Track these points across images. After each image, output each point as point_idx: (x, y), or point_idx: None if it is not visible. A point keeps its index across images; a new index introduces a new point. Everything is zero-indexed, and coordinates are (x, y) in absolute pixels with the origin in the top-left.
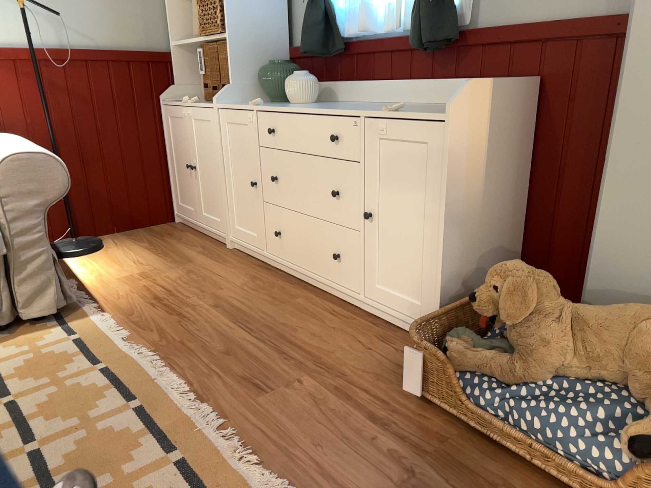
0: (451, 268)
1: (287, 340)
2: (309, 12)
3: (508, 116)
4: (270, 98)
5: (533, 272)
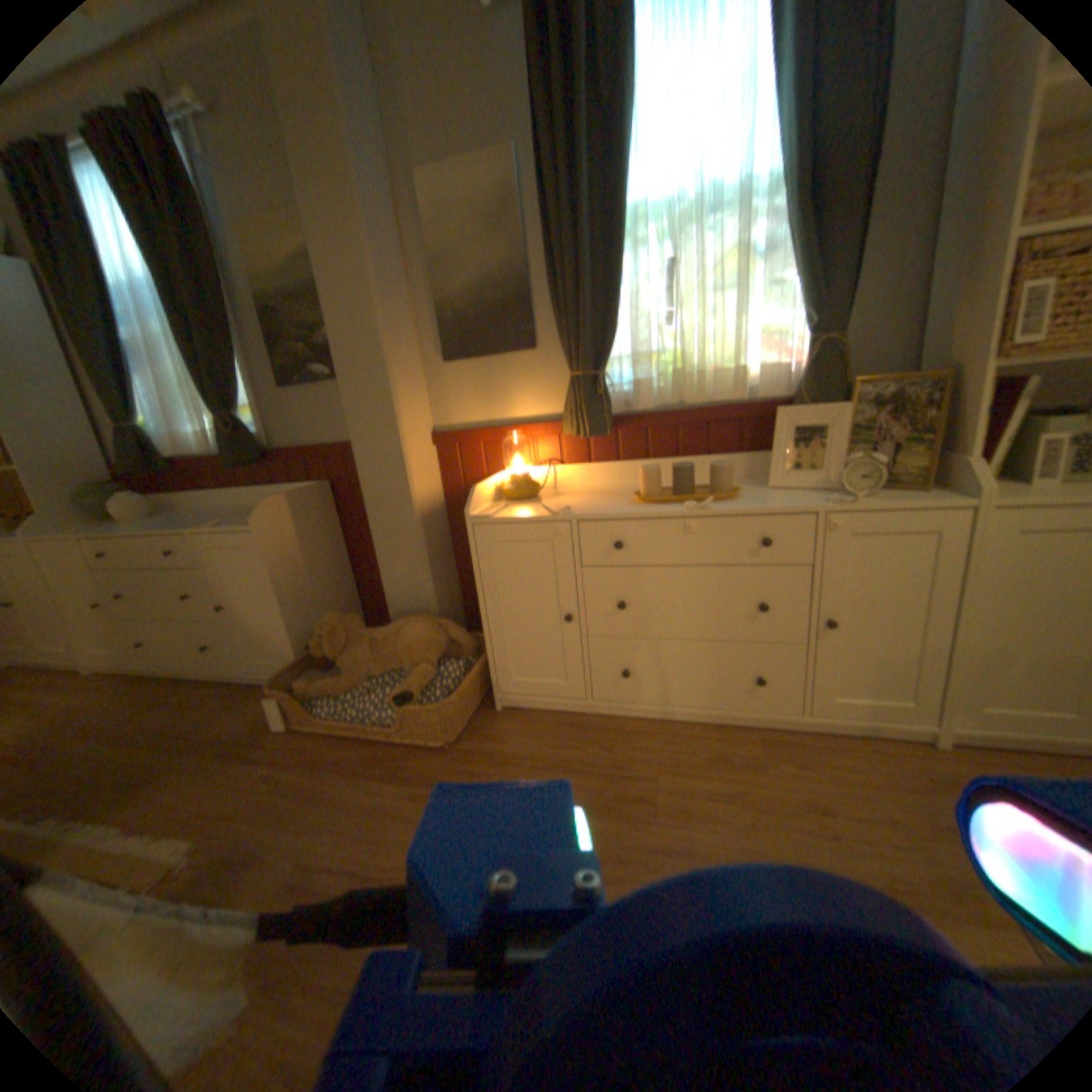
0: (297, 629)
1: (166, 736)
2: (119, 435)
3: (311, 511)
4: (95, 518)
5: (343, 617)
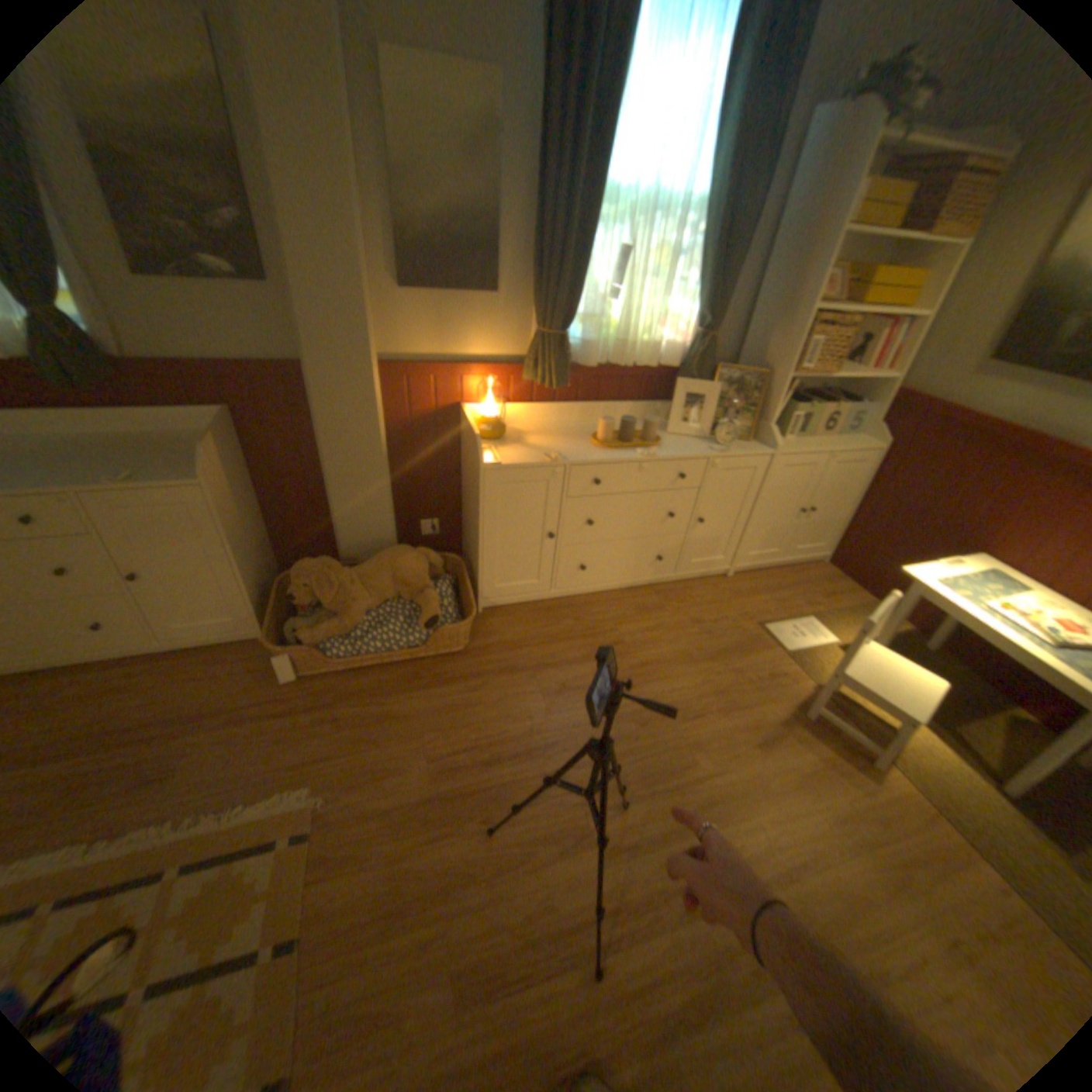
0: (247, 583)
1: (117, 731)
2: None
3: (225, 448)
4: None
5: (320, 563)
